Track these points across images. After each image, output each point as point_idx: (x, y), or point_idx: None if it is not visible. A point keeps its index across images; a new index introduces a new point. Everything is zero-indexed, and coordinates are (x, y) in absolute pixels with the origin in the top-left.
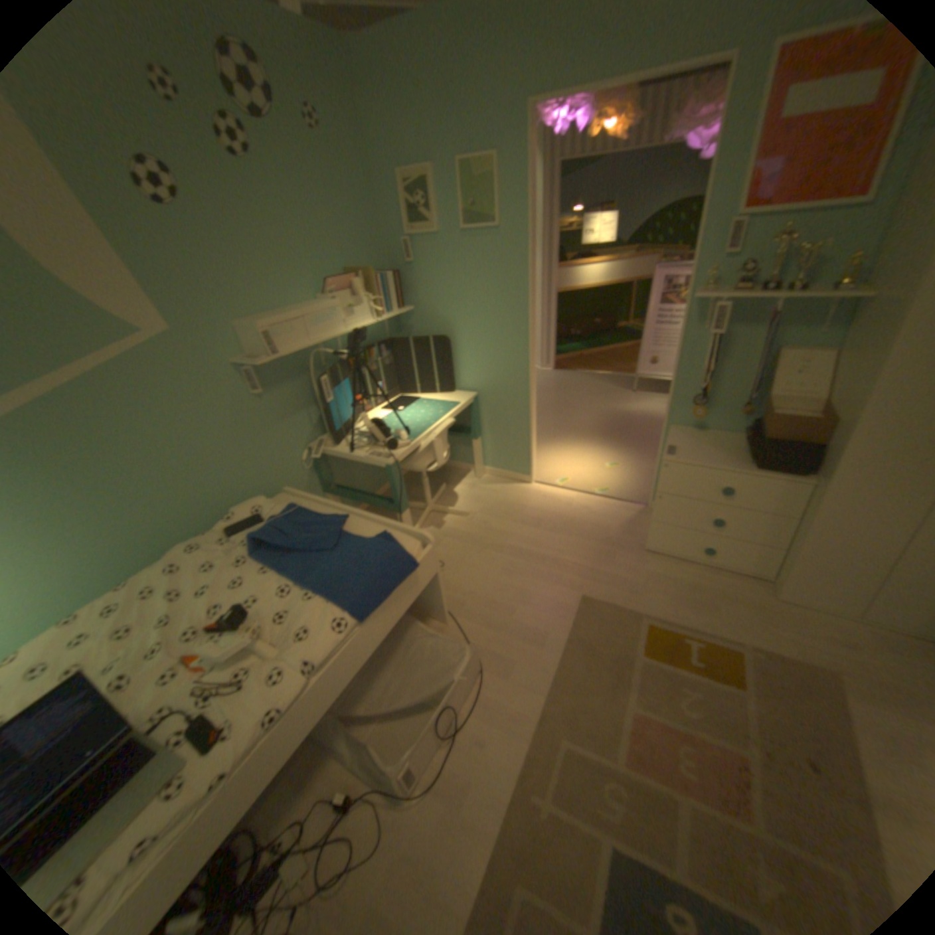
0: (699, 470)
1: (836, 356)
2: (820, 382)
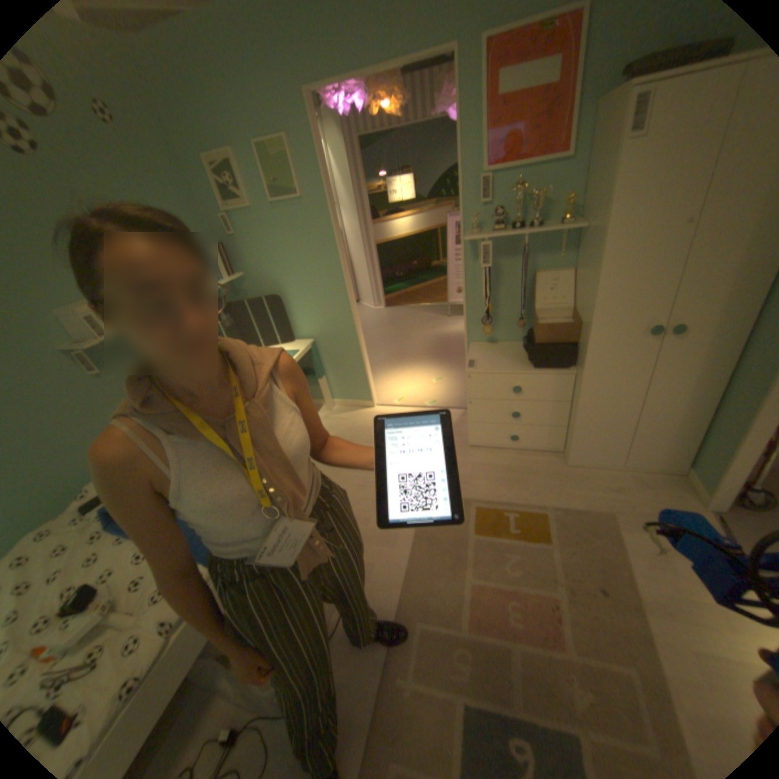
0: (492, 376)
1: (573, 274)
2: (566, 295)
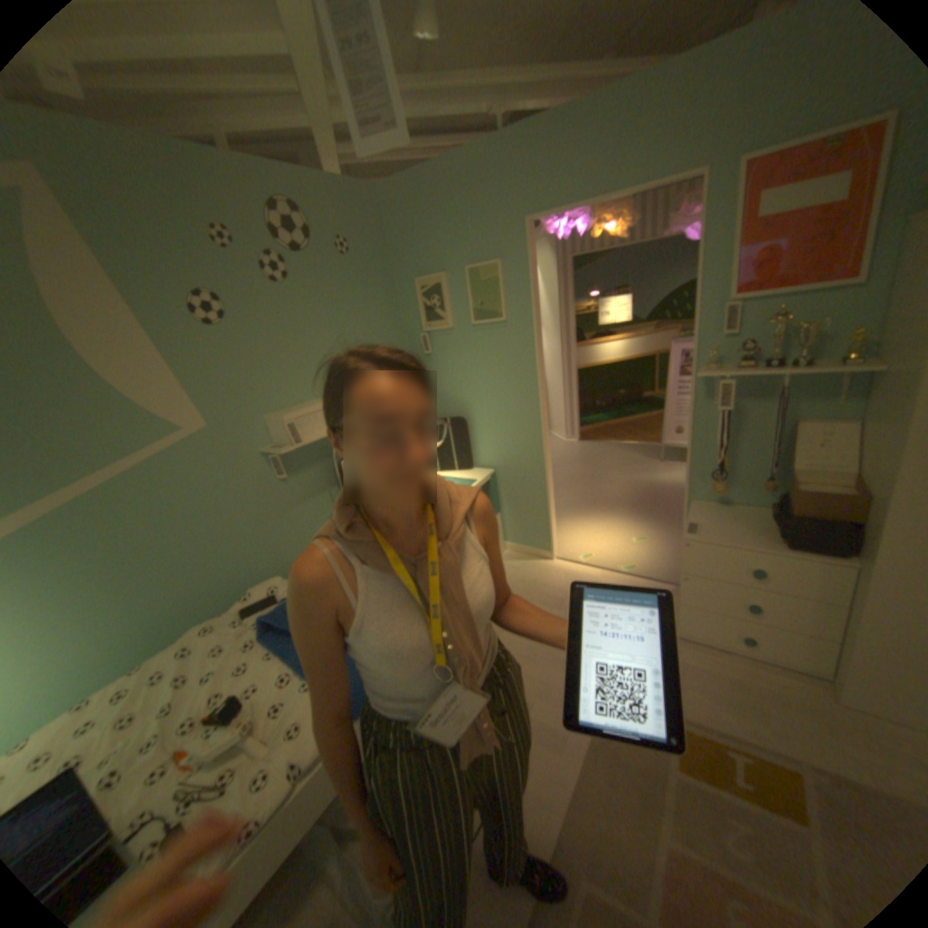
0: (723, 550)
1: (860, 429)
2: (847, 456)
